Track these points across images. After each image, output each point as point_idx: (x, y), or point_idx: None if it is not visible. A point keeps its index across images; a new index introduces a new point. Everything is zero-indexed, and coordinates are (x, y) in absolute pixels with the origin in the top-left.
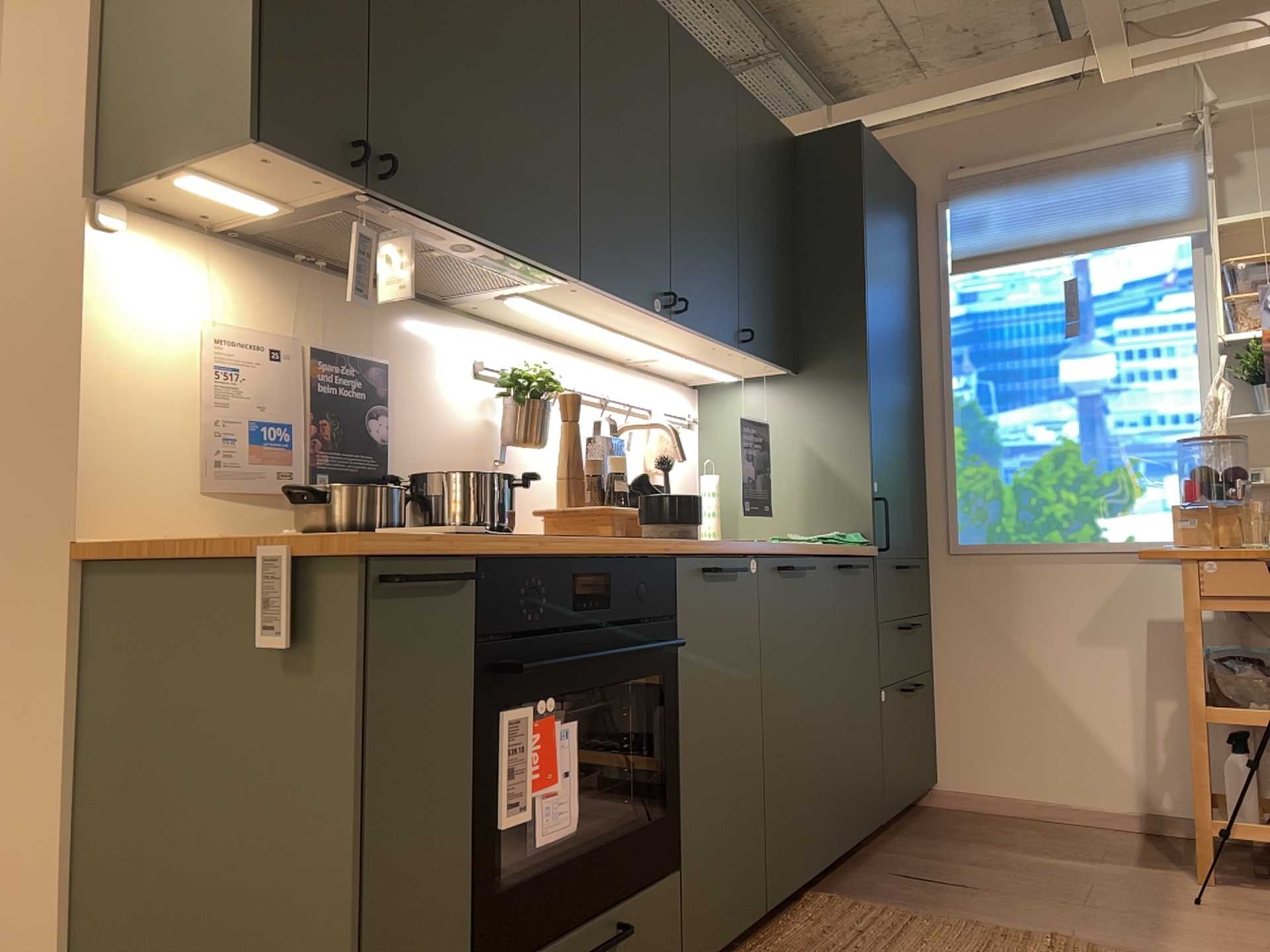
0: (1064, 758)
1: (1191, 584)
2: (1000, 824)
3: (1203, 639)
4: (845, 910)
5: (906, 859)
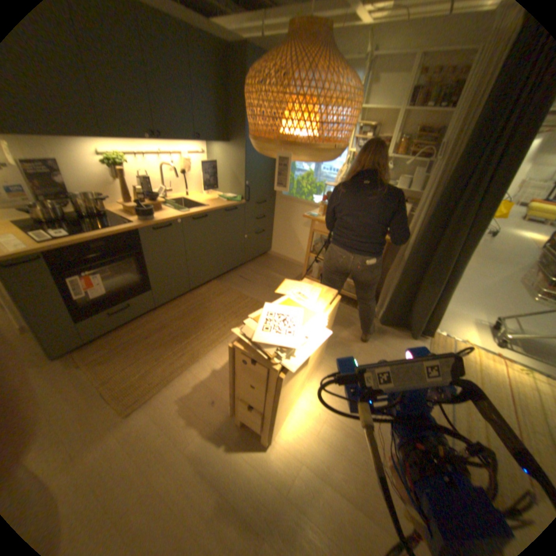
0: (295, 251)
1: (312, 227)
2: (277, 263)
3: (311, 240)
4: (216, 287)
5: (245, 273)
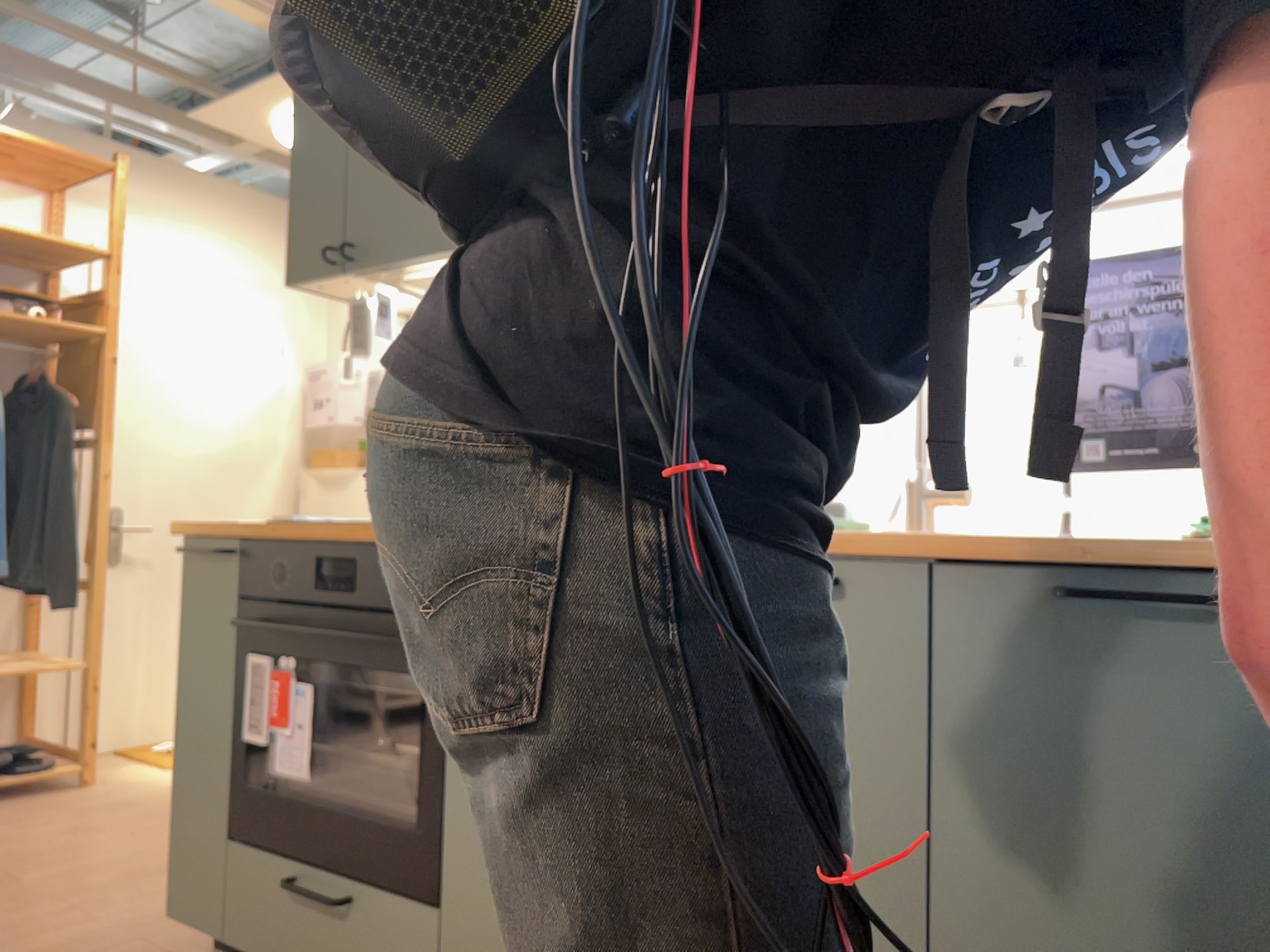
0: None
1: None
2: None
3: None
4: None
5: None
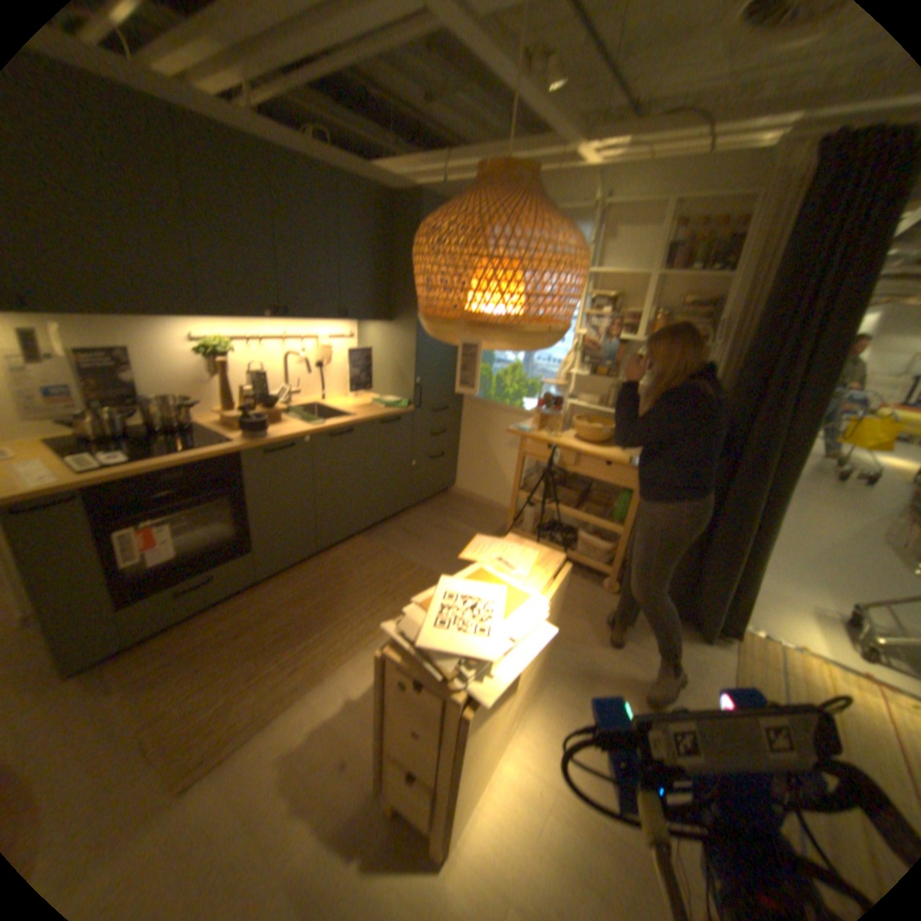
0: (495, 484)
1: (522, 445)
2: (466, 503)
3: (521, 466)
4: (363, 544)
5: (412, 519)
